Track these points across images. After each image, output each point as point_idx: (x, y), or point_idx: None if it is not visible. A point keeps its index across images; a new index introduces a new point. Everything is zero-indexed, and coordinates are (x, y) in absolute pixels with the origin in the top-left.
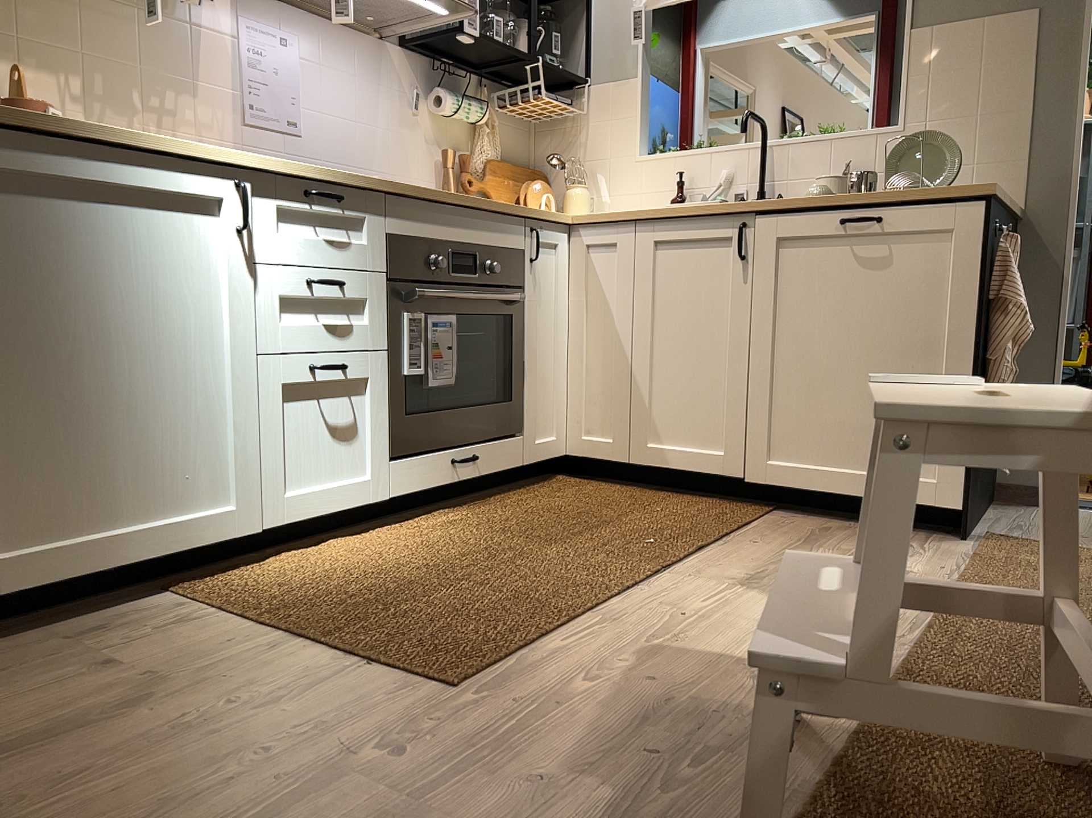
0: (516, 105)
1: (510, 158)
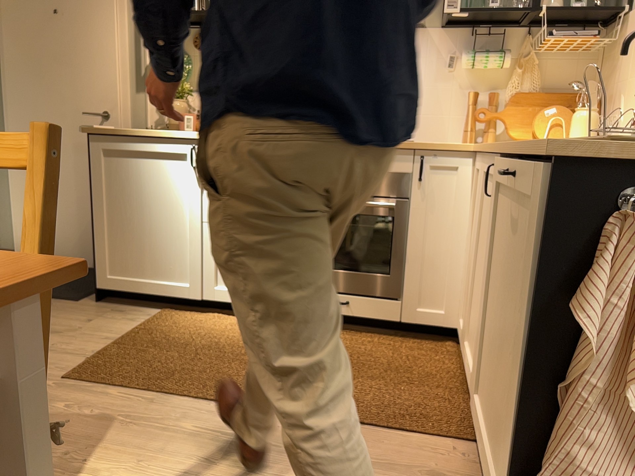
0: (541, 47)
1: (561, 87)
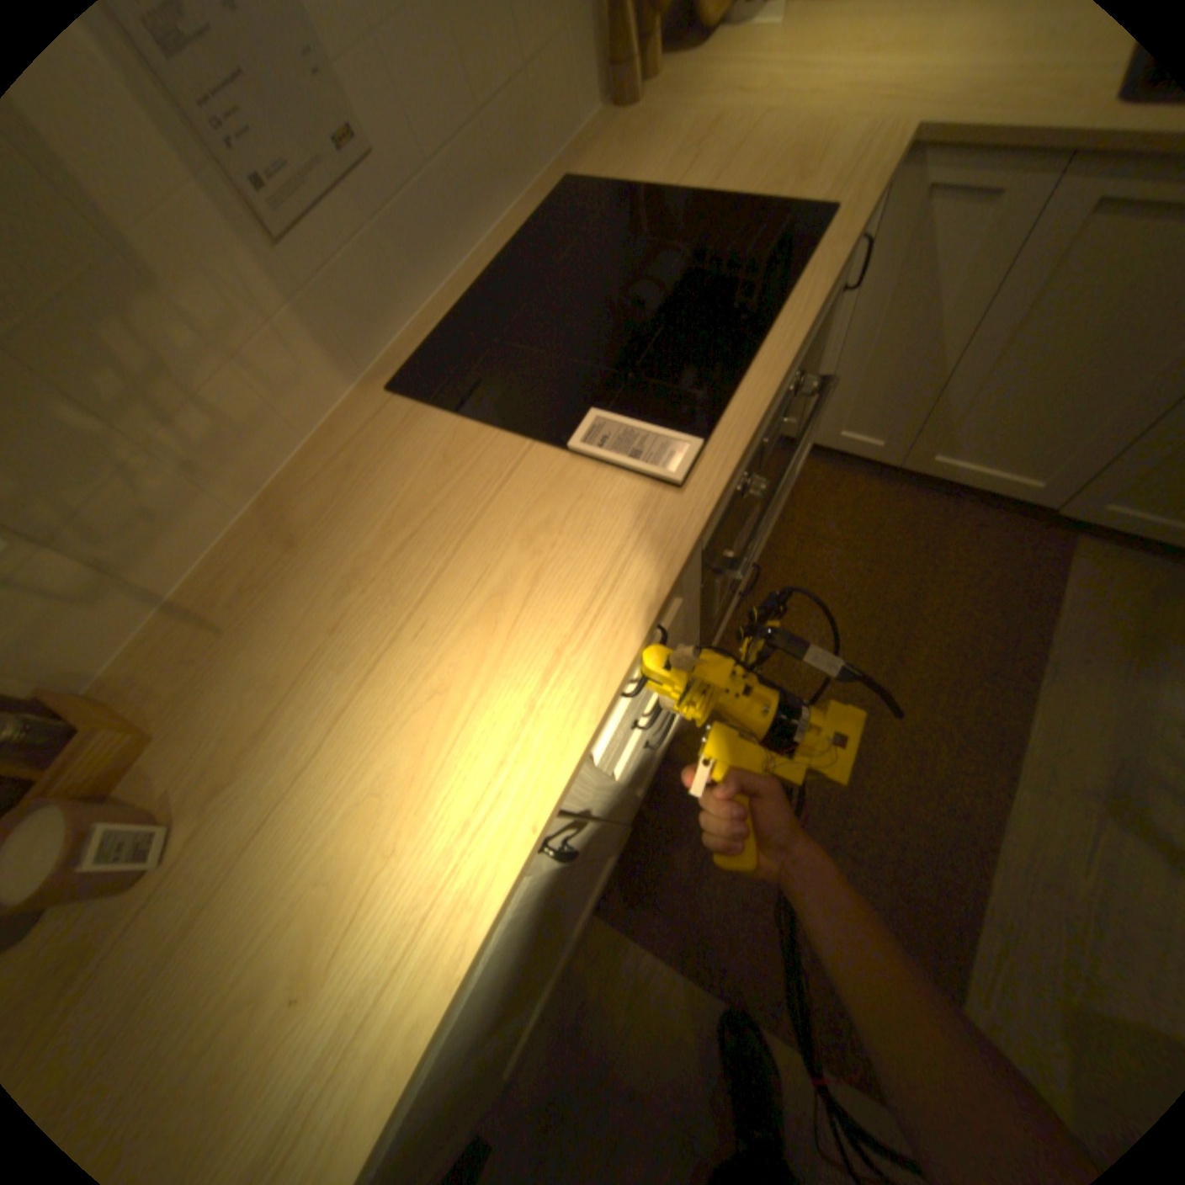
0: None
1: None
